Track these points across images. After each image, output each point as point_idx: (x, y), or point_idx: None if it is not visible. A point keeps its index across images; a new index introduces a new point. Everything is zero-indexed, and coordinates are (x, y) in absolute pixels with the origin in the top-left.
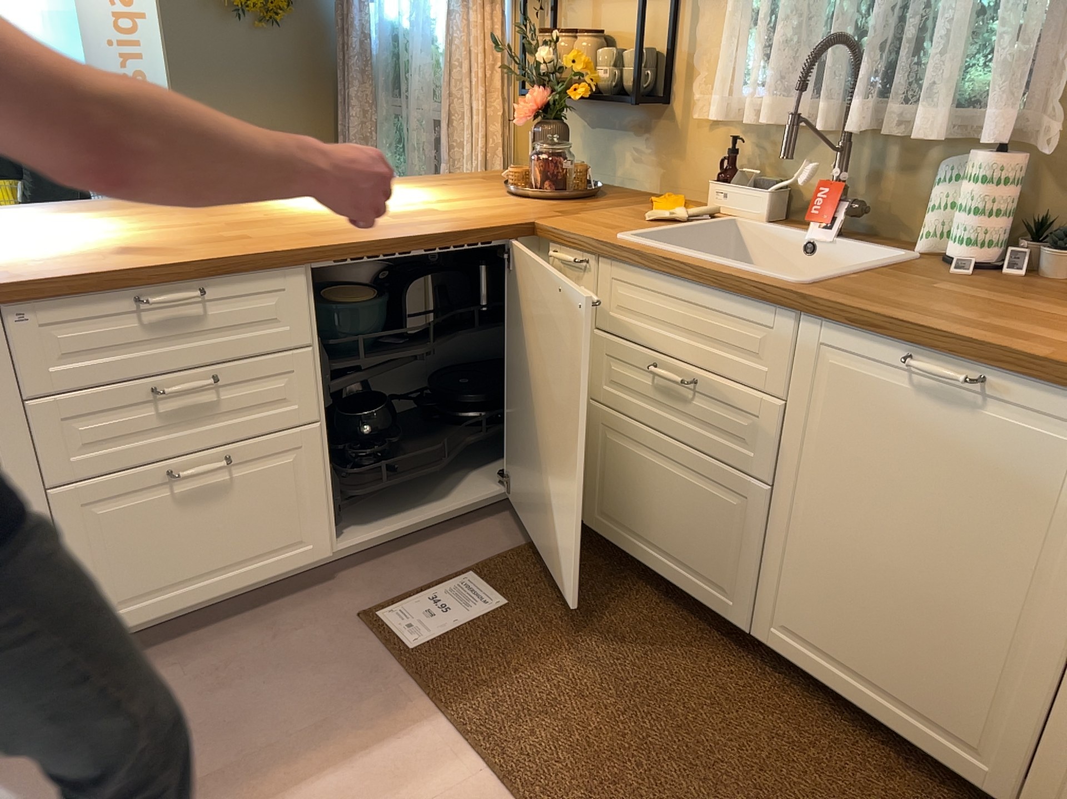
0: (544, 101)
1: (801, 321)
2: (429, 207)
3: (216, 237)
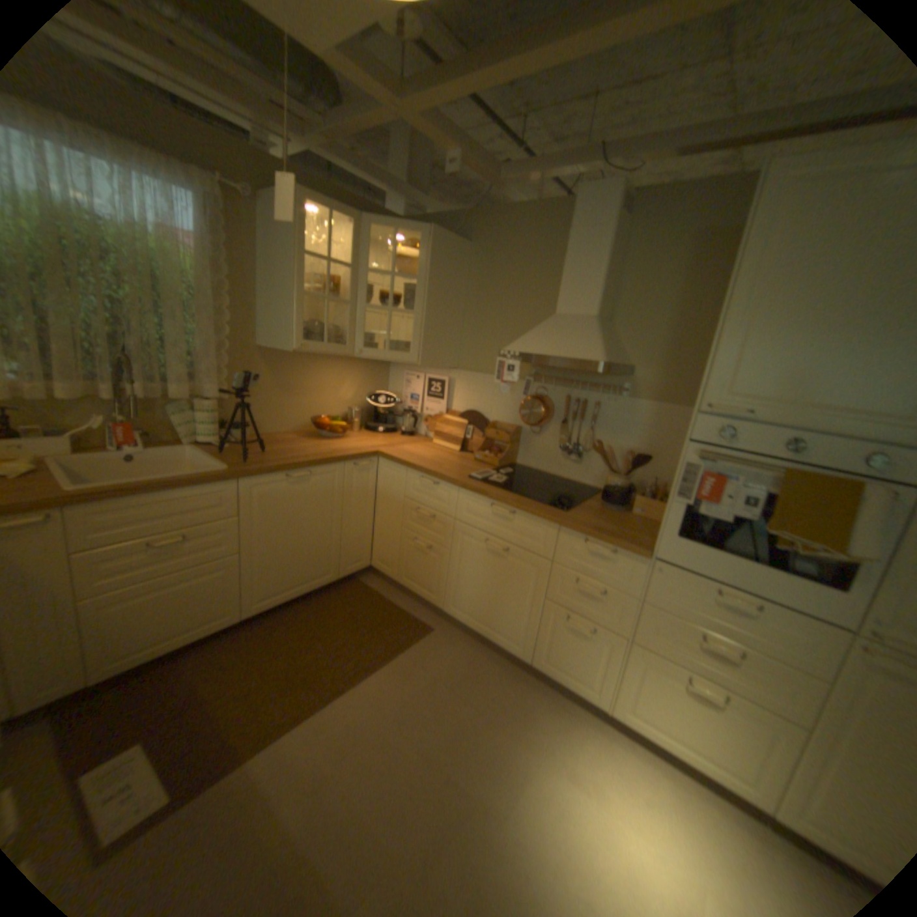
0: None
1: (239, 483)
2: None
3: None
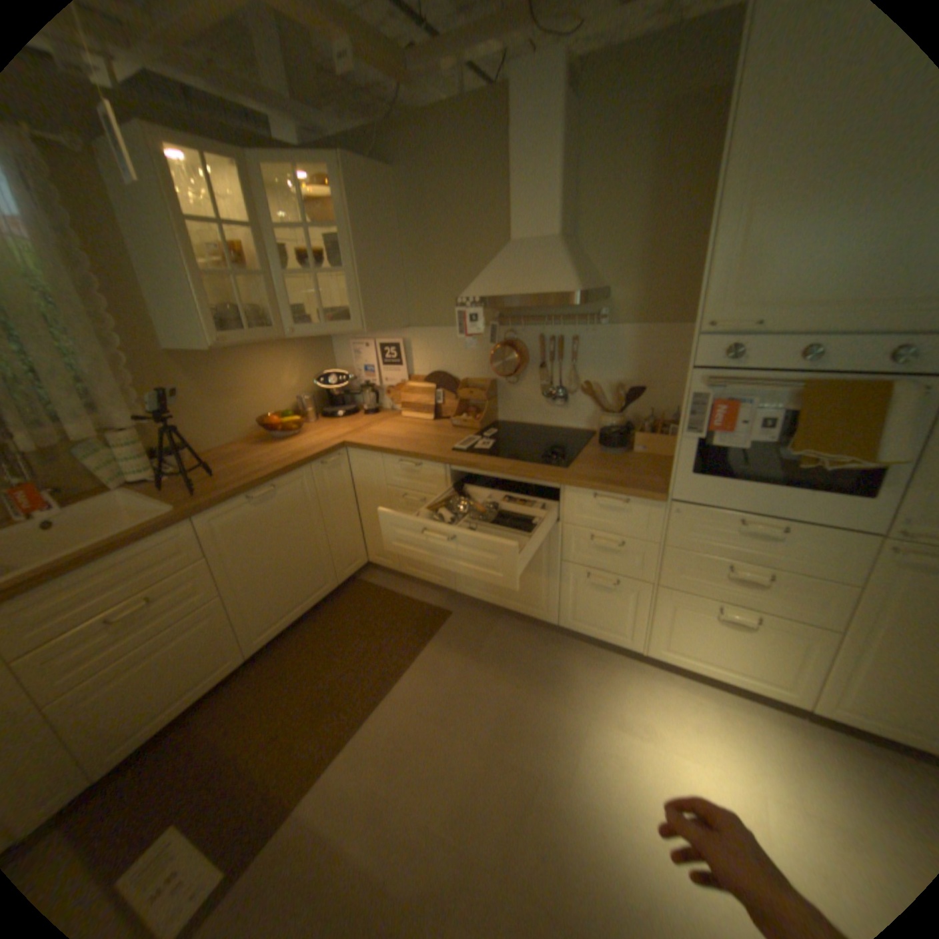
0: None
1: (191, 522)
2: None
3: None
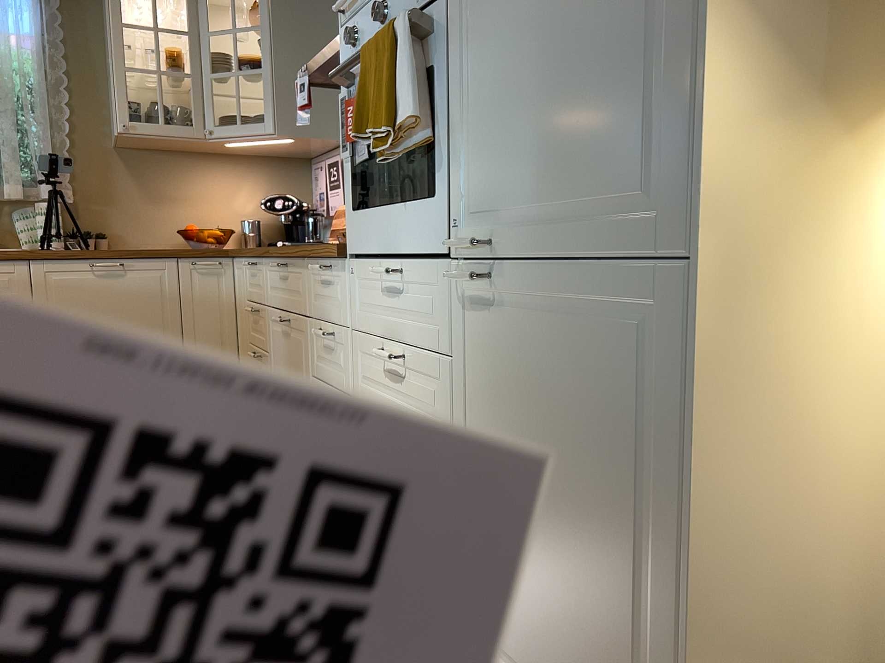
0: None
1: (30, 265)
2: None
3: None
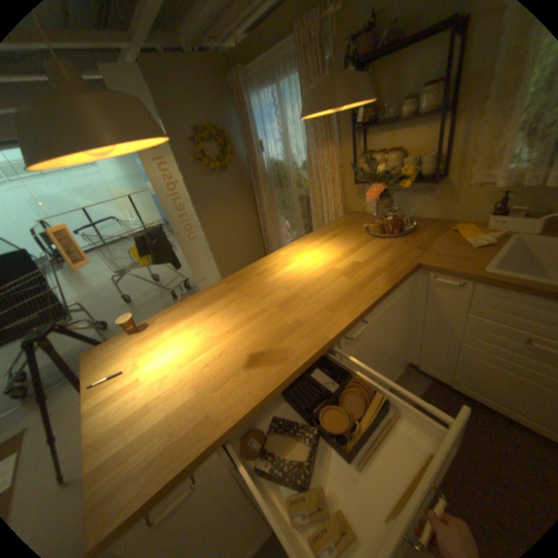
0: (384, 189)
1: None
2: (352, 260)
3: (283, 326)
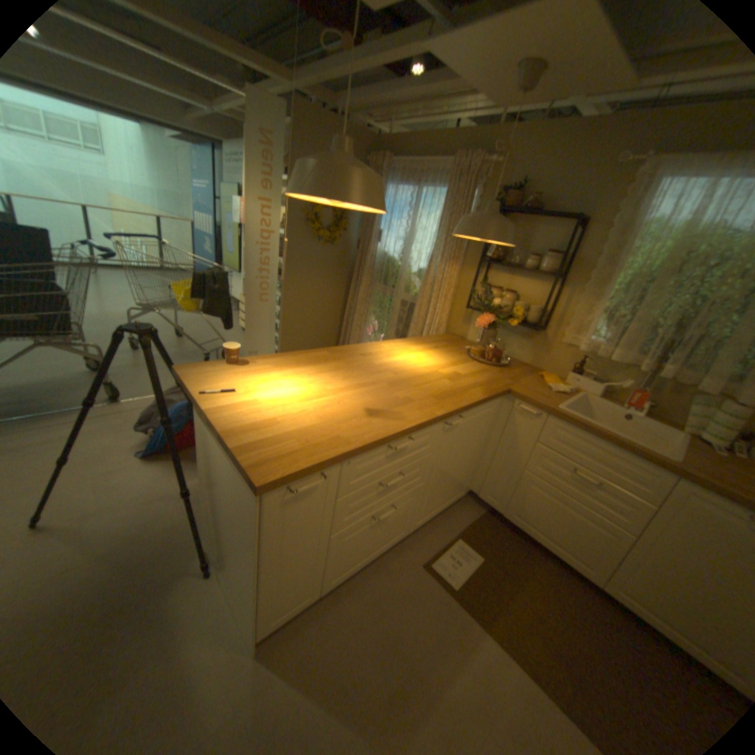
0: (495, 321)
1: (682, 481)
2: (454, 370)
3: (395, 398)
